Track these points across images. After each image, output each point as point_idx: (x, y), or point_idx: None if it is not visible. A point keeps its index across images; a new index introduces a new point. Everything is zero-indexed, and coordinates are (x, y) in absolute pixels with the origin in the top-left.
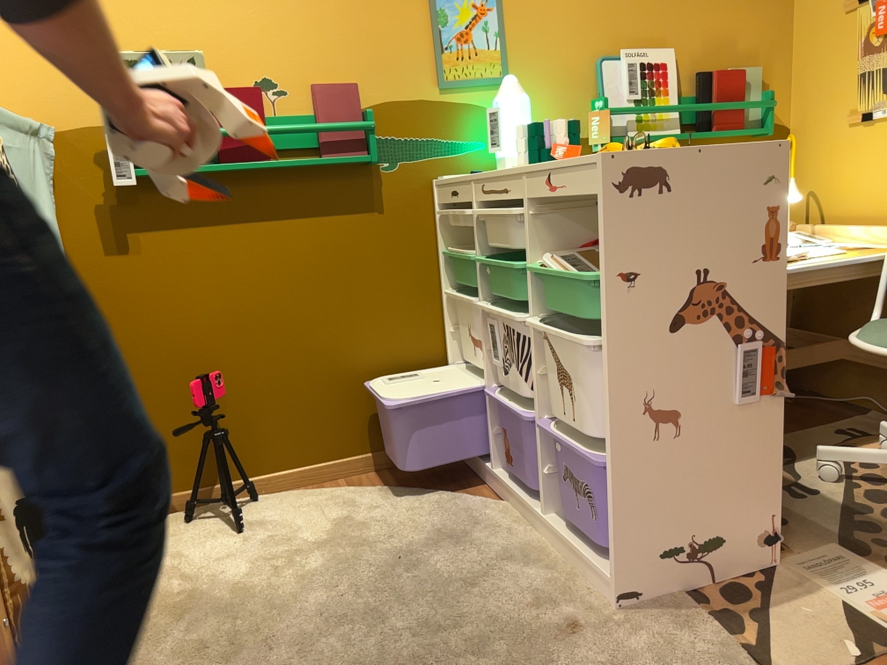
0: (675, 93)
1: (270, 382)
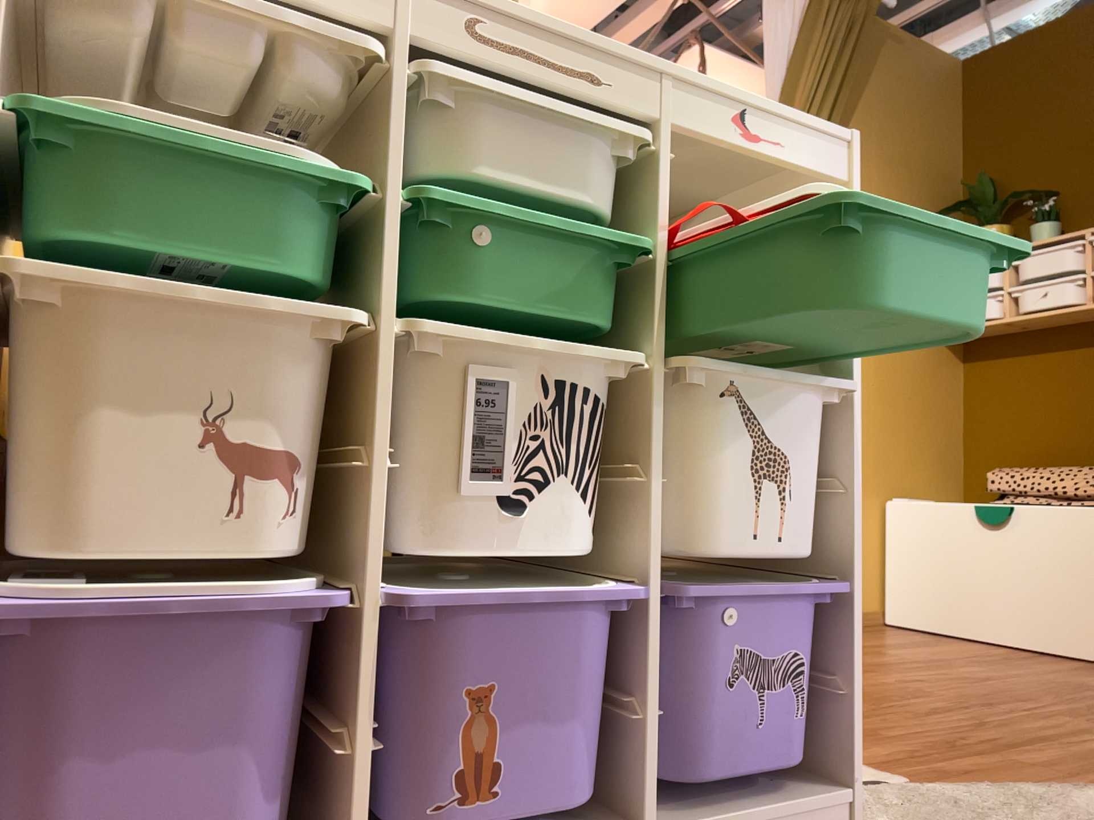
0: None
1: None
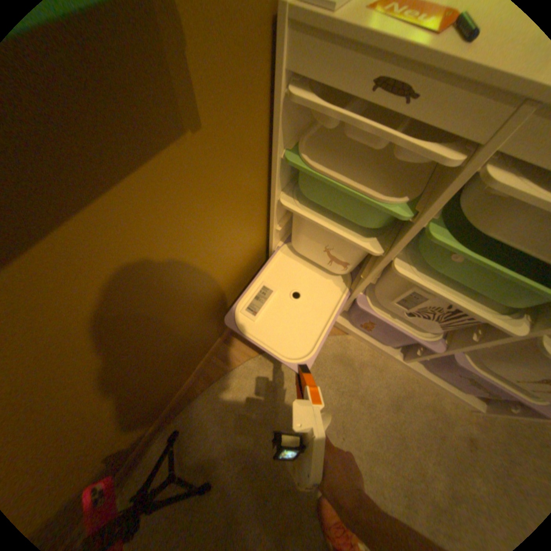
0: None
1: (136, 397)
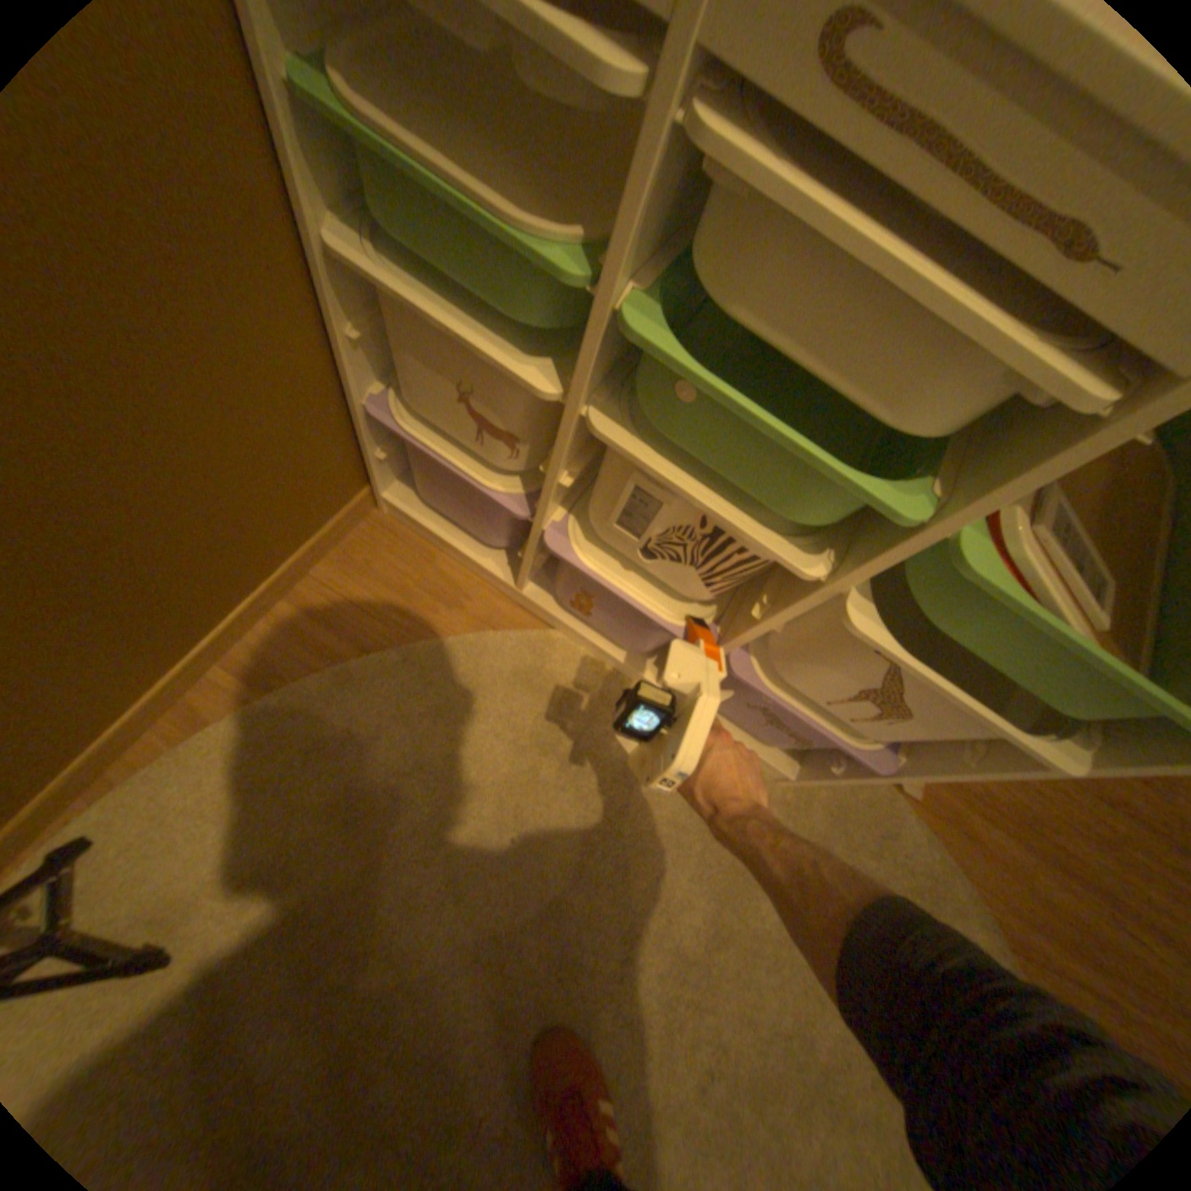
0: None
1: None
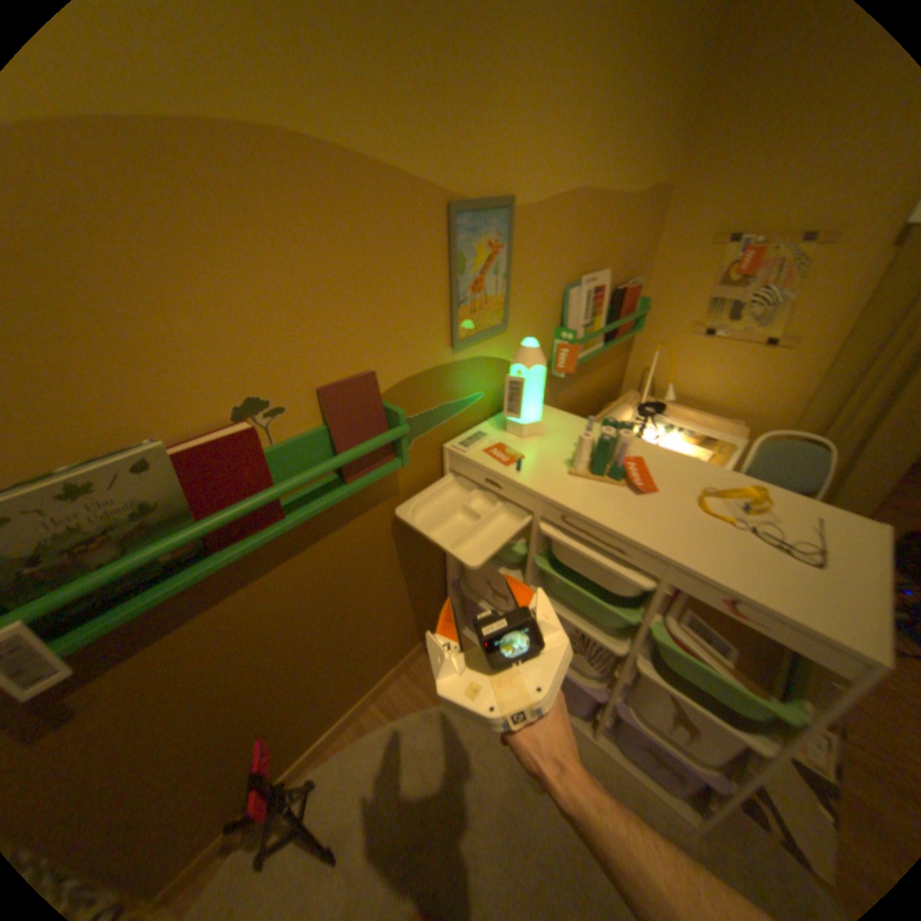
0: (606, 311)
1: (305, 691)
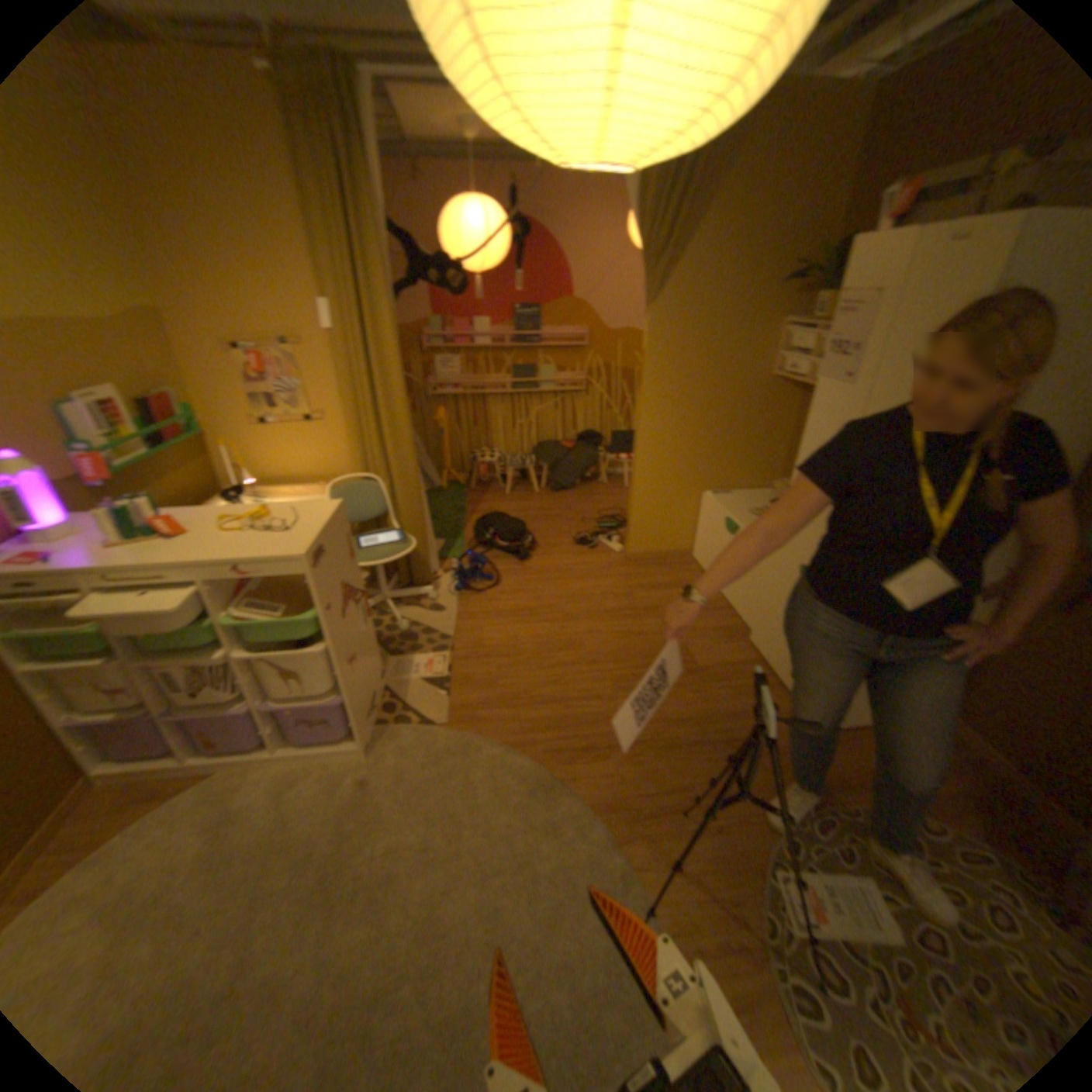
0: (126, 422)
1: None
